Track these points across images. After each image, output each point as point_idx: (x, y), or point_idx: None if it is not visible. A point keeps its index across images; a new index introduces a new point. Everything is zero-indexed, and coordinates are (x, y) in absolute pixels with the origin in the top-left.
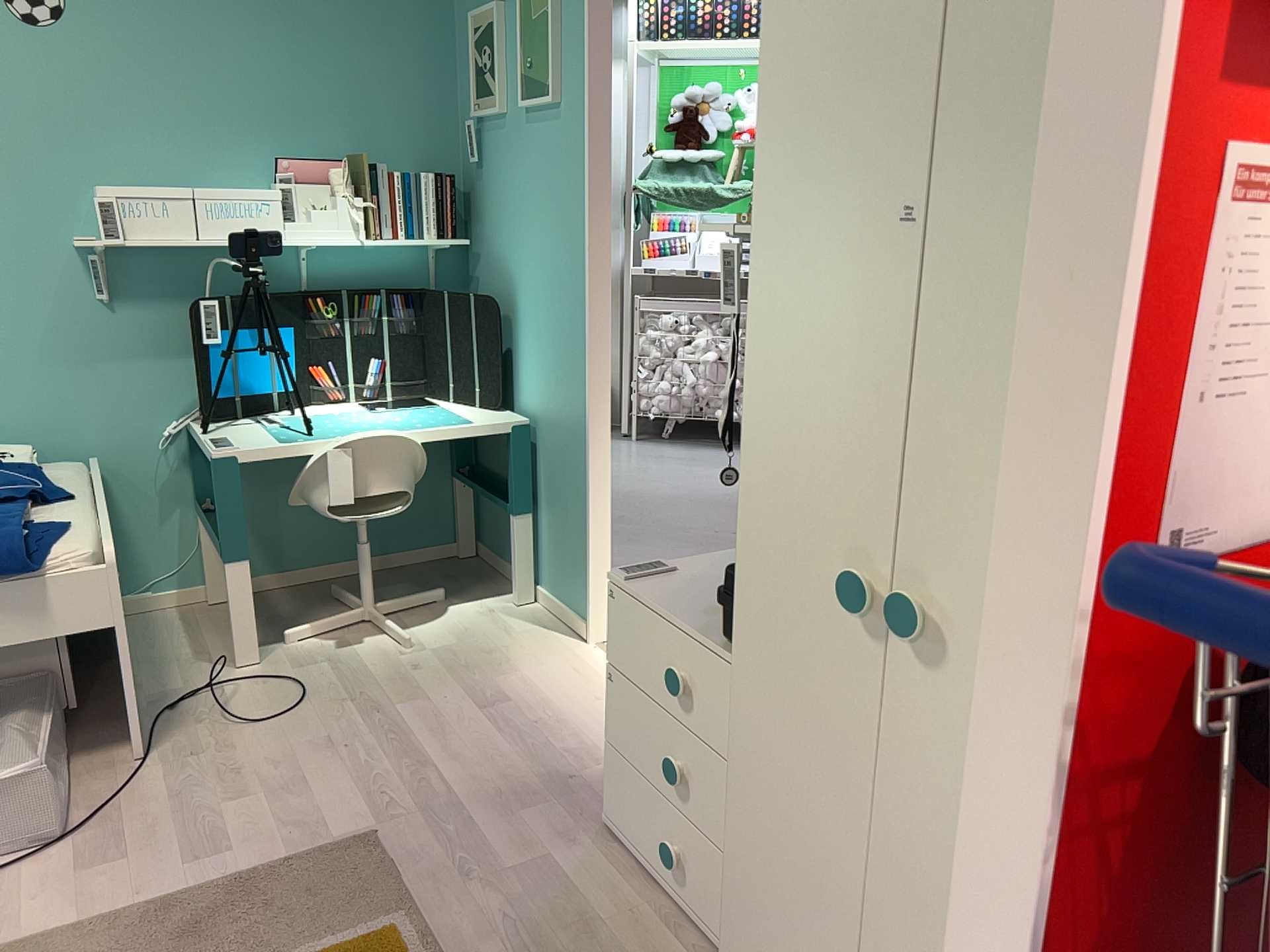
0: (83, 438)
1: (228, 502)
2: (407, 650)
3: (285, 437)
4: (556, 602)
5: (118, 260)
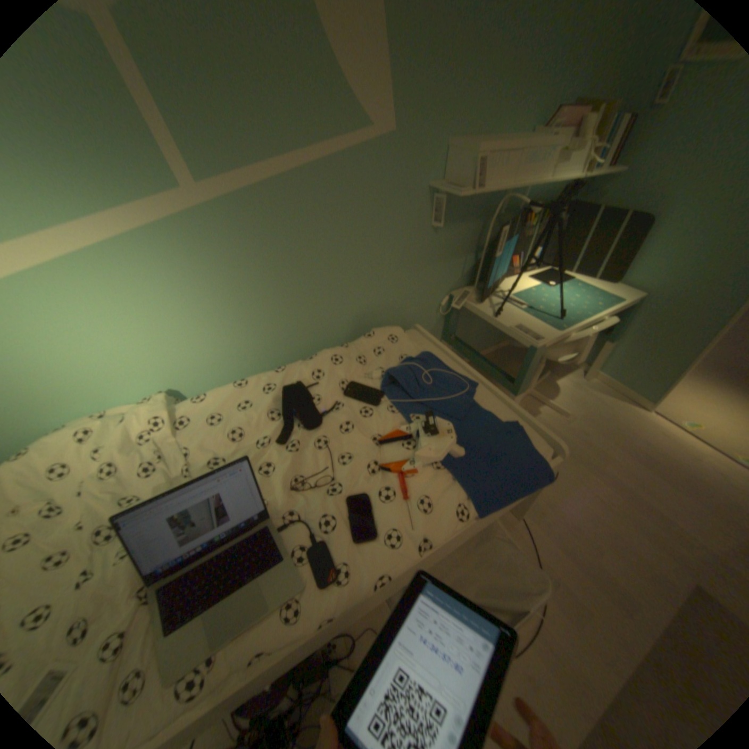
0: (406, 312)
1: (532, 369)
2: (569, 419)
3: (548, 321)
4: (619, 384)
5: (446, 195)
